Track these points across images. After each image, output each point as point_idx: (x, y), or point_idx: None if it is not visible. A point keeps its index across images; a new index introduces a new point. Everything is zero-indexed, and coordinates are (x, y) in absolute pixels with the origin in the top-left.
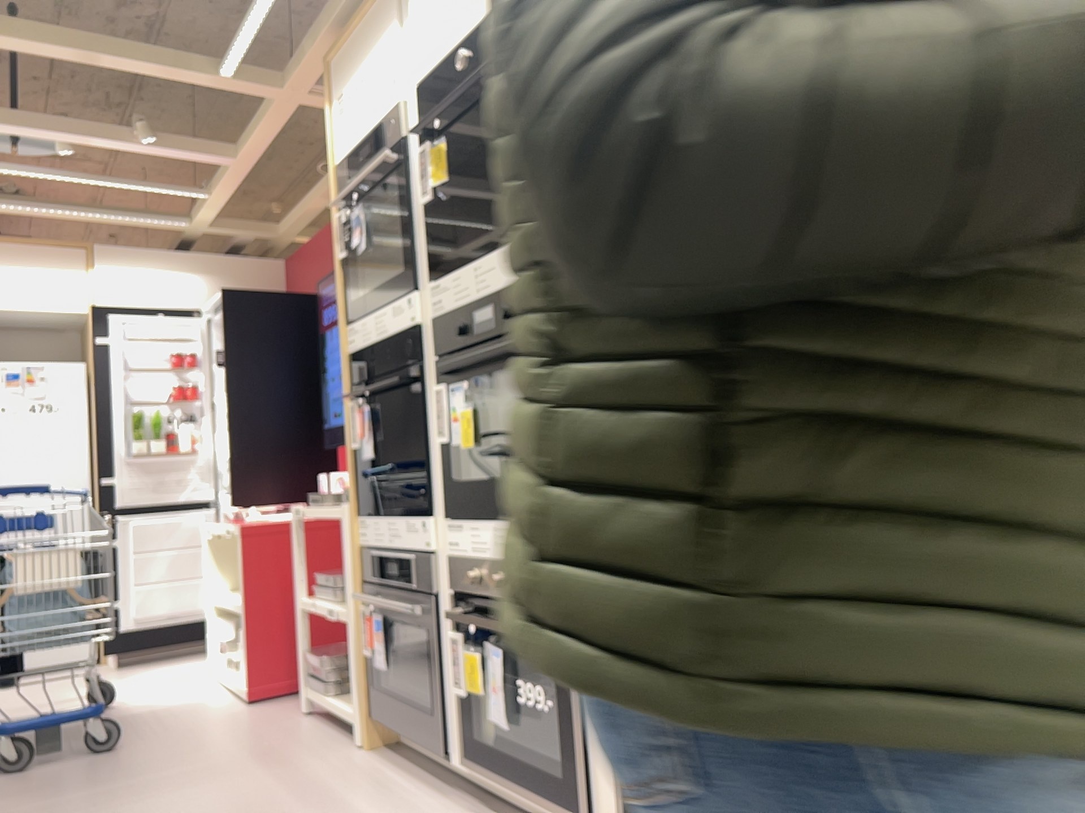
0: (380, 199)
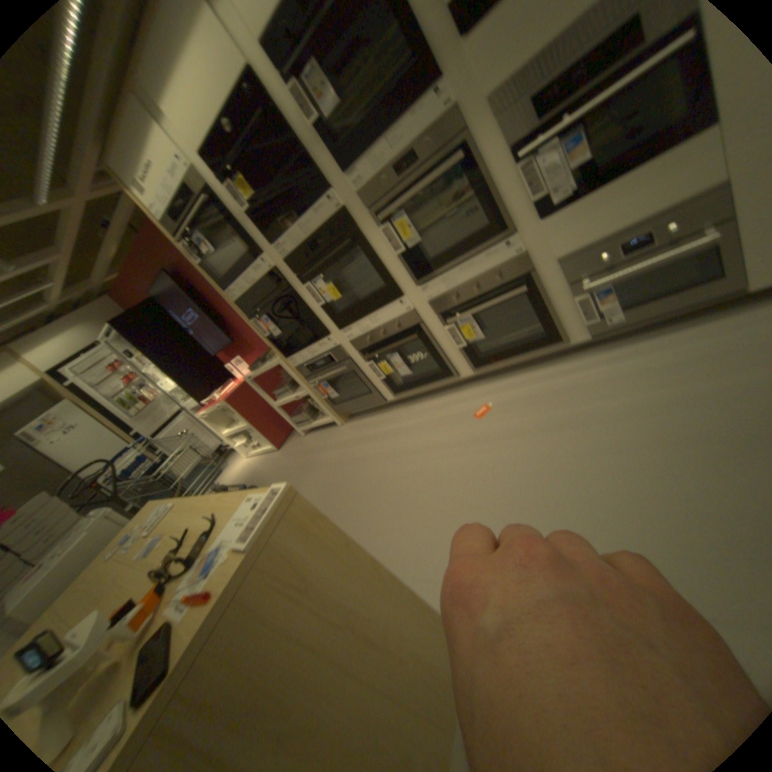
0: (197, 221)
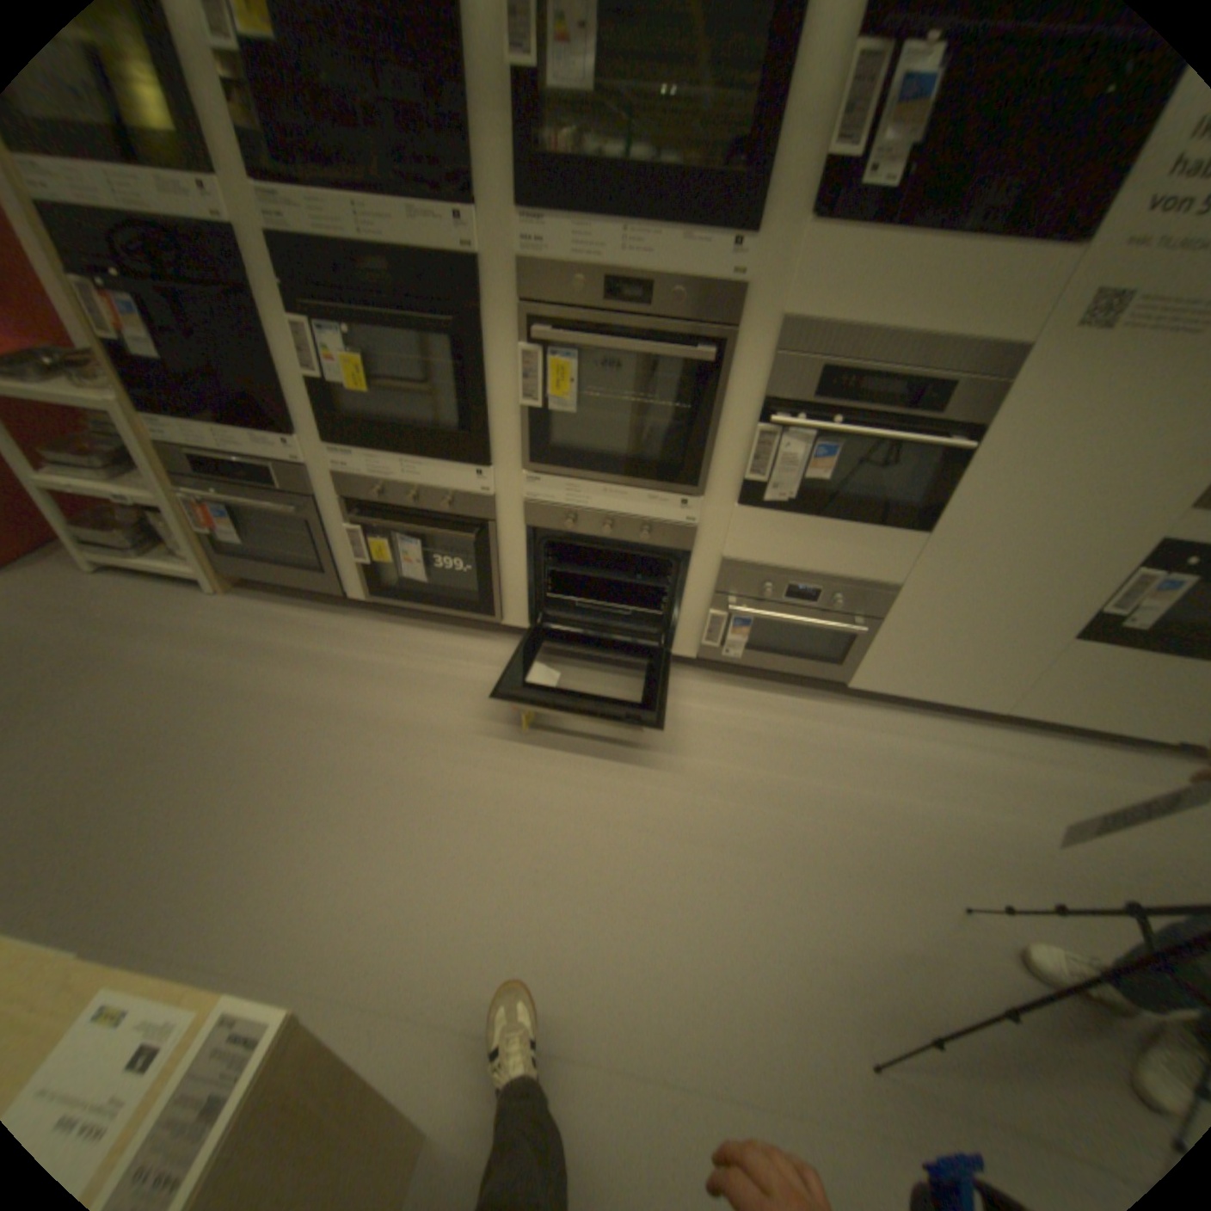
0: None
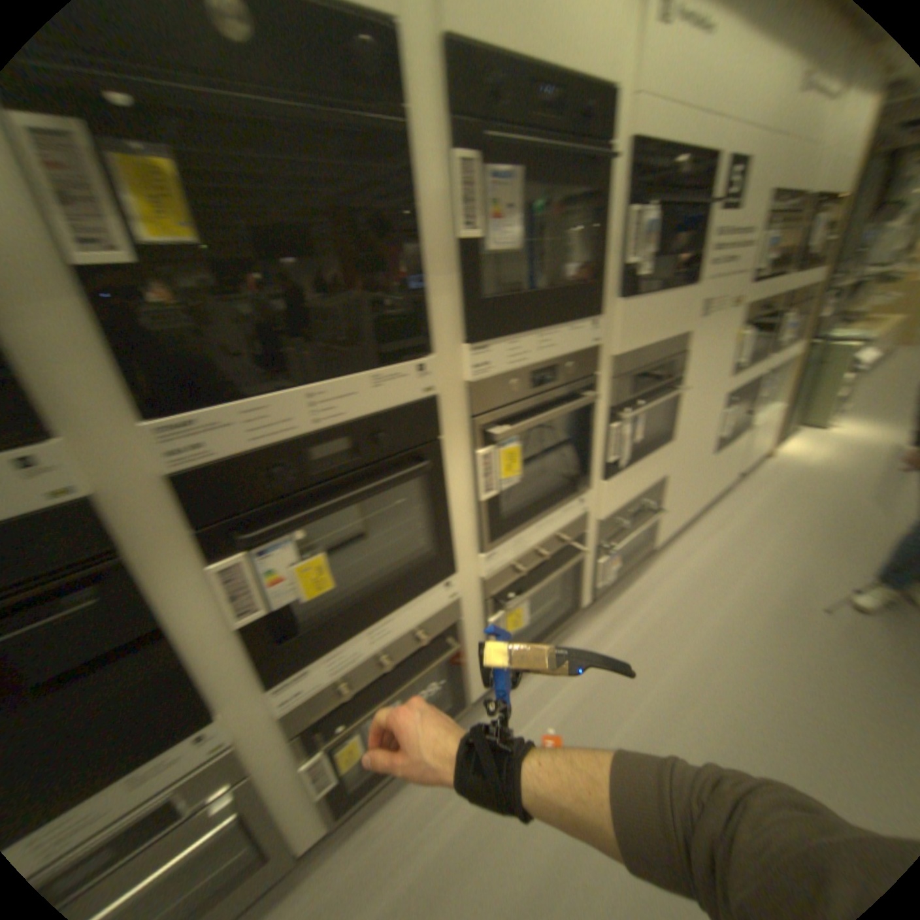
0: None
